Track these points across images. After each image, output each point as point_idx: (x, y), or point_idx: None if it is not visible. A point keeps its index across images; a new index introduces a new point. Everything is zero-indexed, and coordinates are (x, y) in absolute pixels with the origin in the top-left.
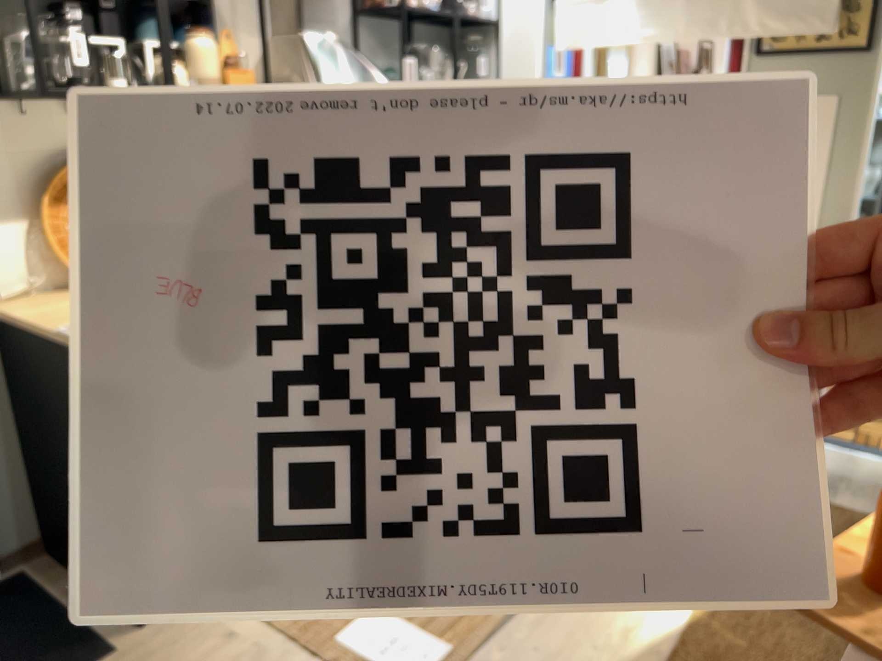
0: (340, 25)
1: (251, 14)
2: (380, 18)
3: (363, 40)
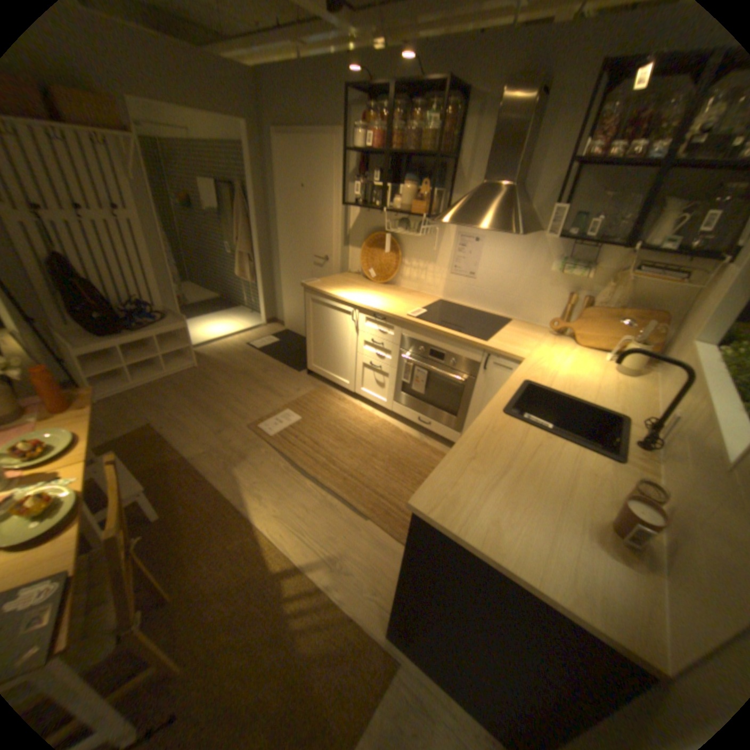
0: (561, 174)
1: (482, 169)
2: (616, 166)
3: (585, 186)
